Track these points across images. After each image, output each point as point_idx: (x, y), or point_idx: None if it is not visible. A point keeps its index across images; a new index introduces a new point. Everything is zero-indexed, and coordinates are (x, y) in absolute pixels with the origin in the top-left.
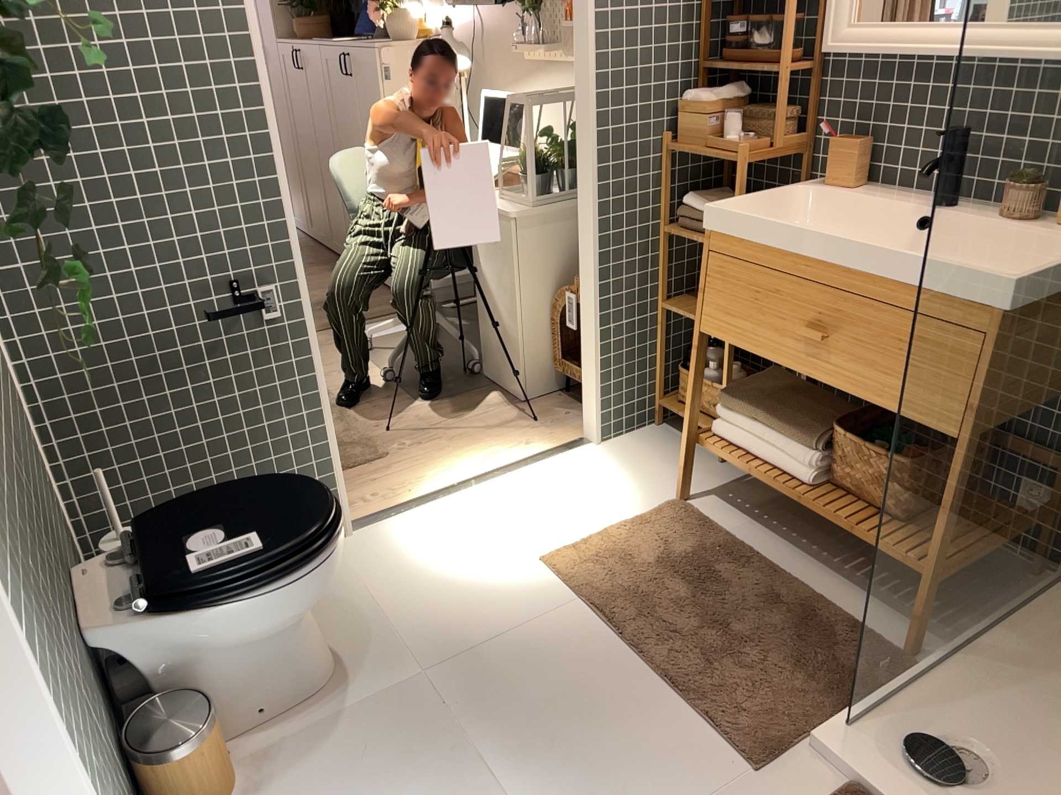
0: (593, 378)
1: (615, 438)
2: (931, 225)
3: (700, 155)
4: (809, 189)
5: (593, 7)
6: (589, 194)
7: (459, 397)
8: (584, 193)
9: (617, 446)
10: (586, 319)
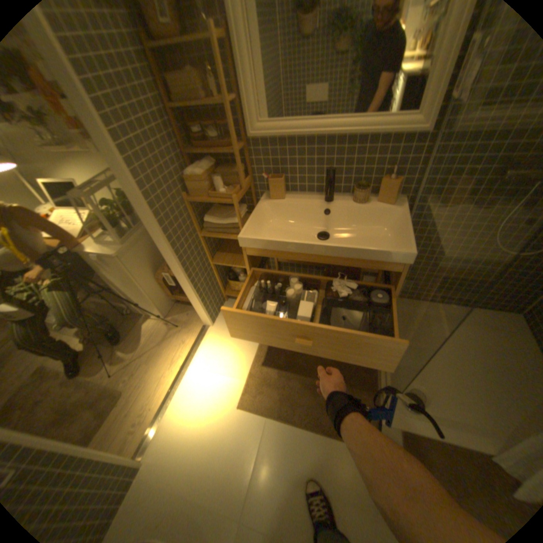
0: (199, 306)
1: (216, 317)
2: (328, 209)
3: (209, 201)
4: (267, 203)
5: (111, 137)
6: (163, 241)
7: (131, 331)
8: (158, 240)
9: (219, 320)
10: (186, 288)
